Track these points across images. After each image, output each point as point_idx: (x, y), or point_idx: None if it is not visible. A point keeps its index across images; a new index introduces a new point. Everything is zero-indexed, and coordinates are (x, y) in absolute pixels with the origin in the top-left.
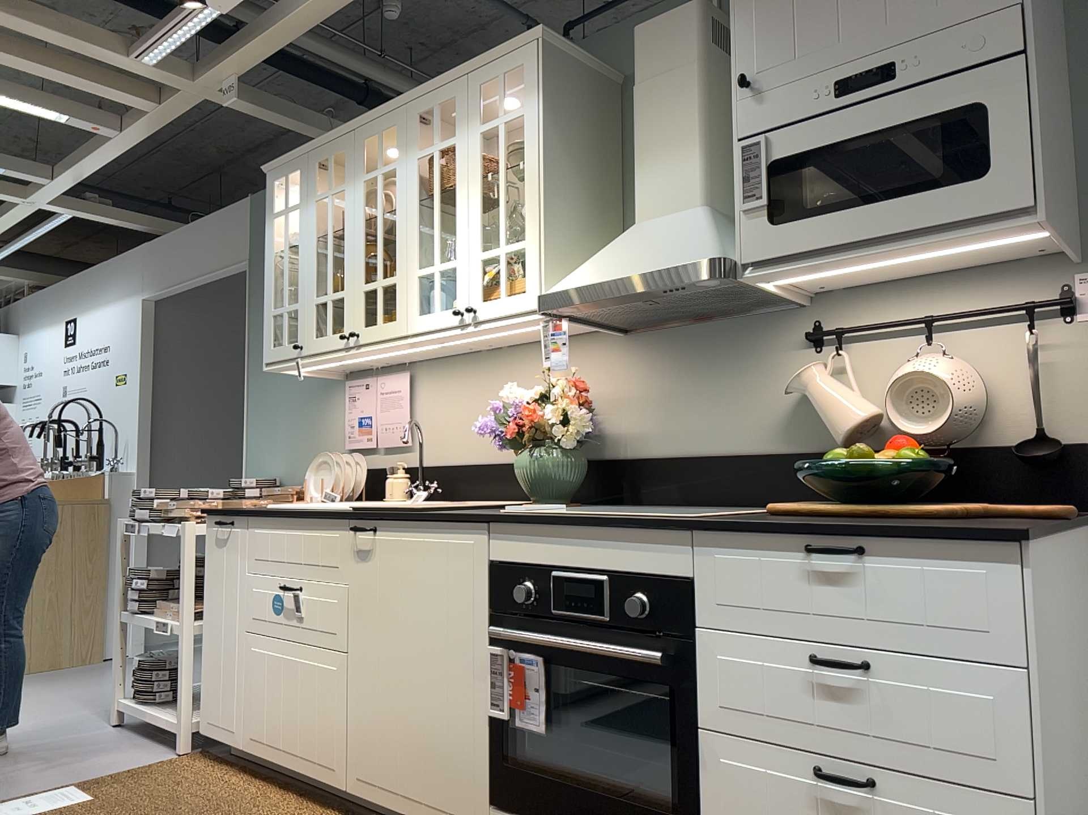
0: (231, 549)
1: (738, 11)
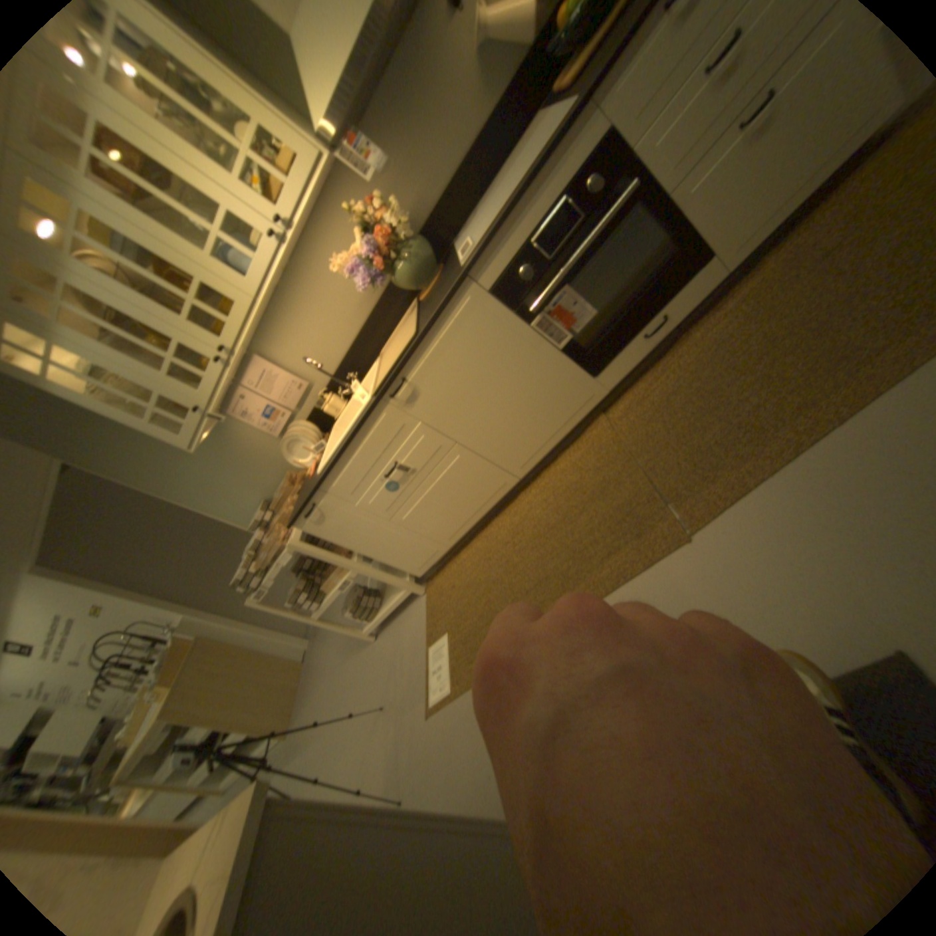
0: (333, 510)
1: None
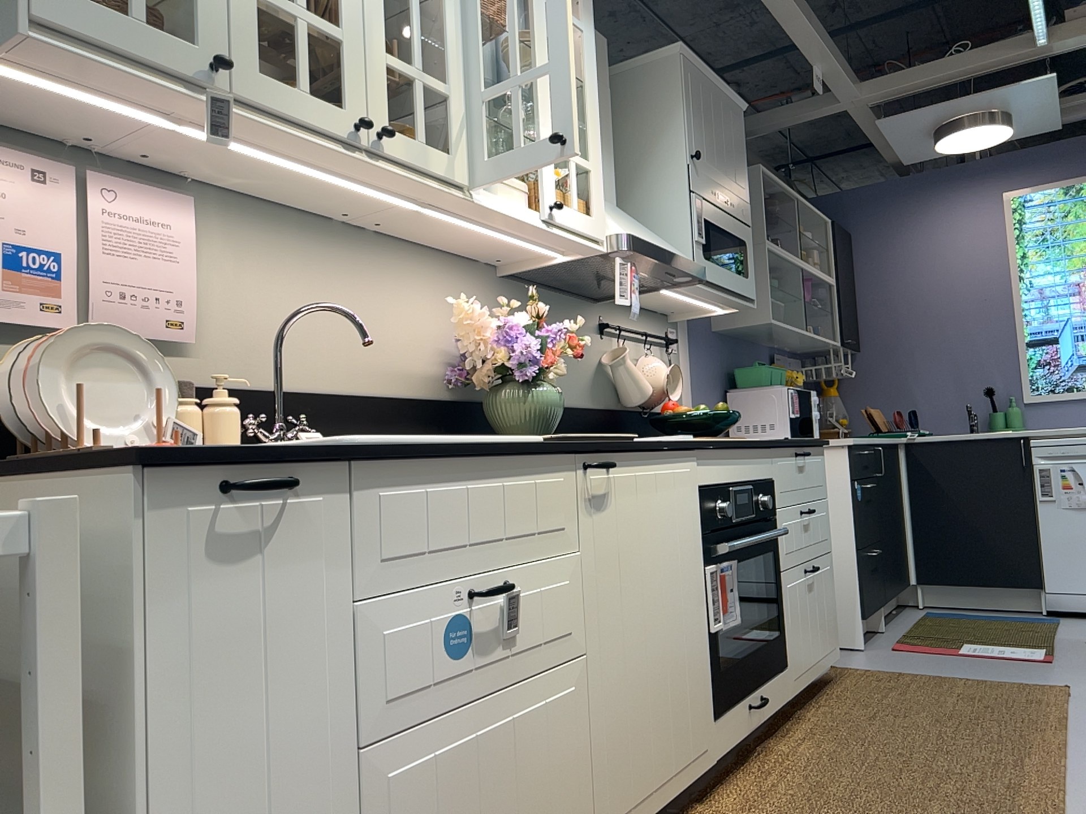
0: (285, 556)
1: (688, 104)
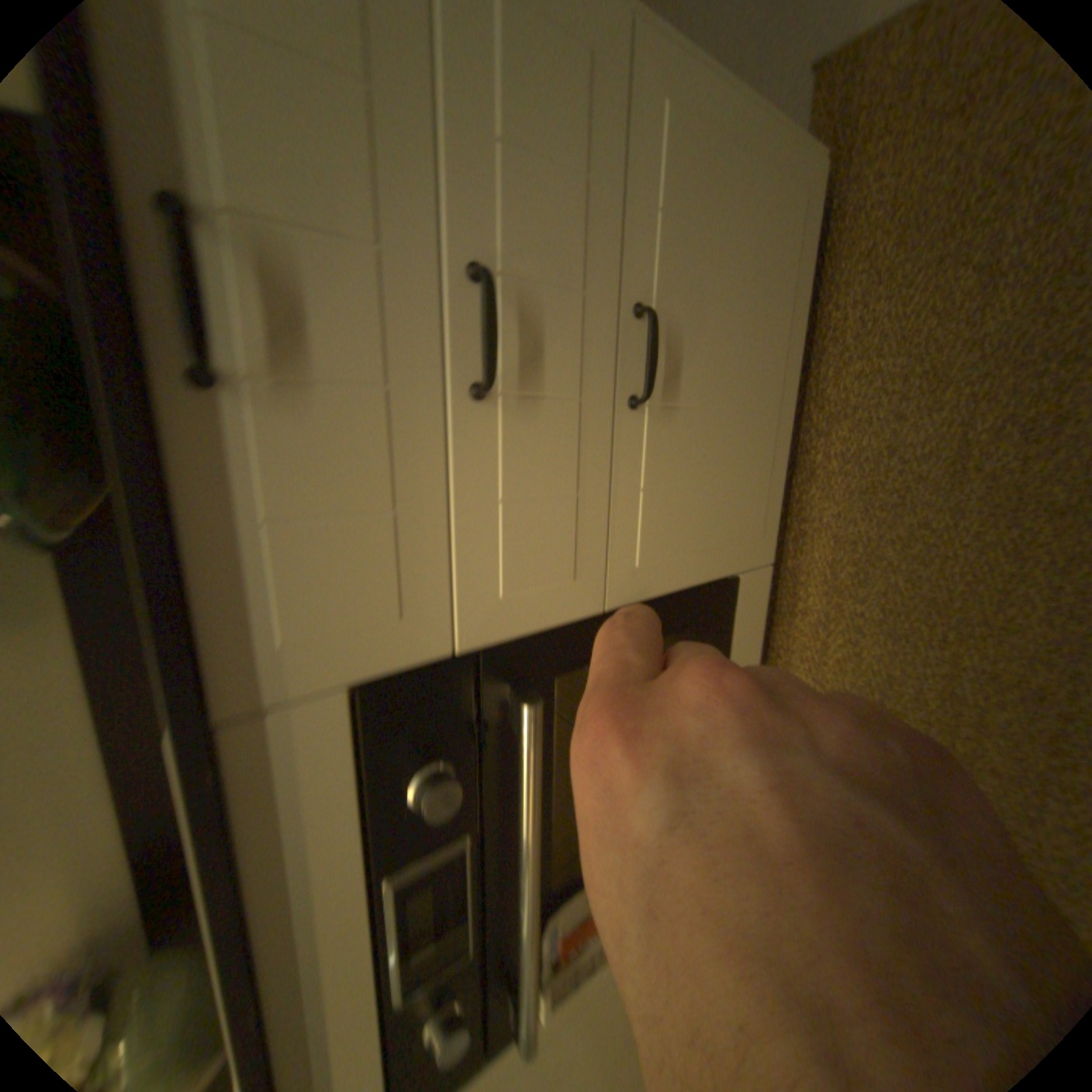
0: None
1: None
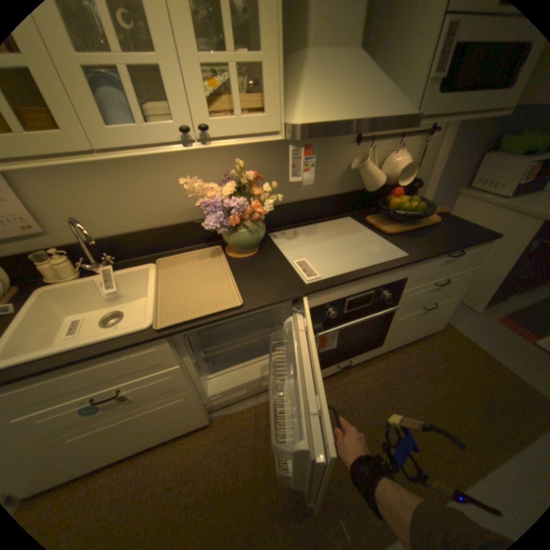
0: None
1: None
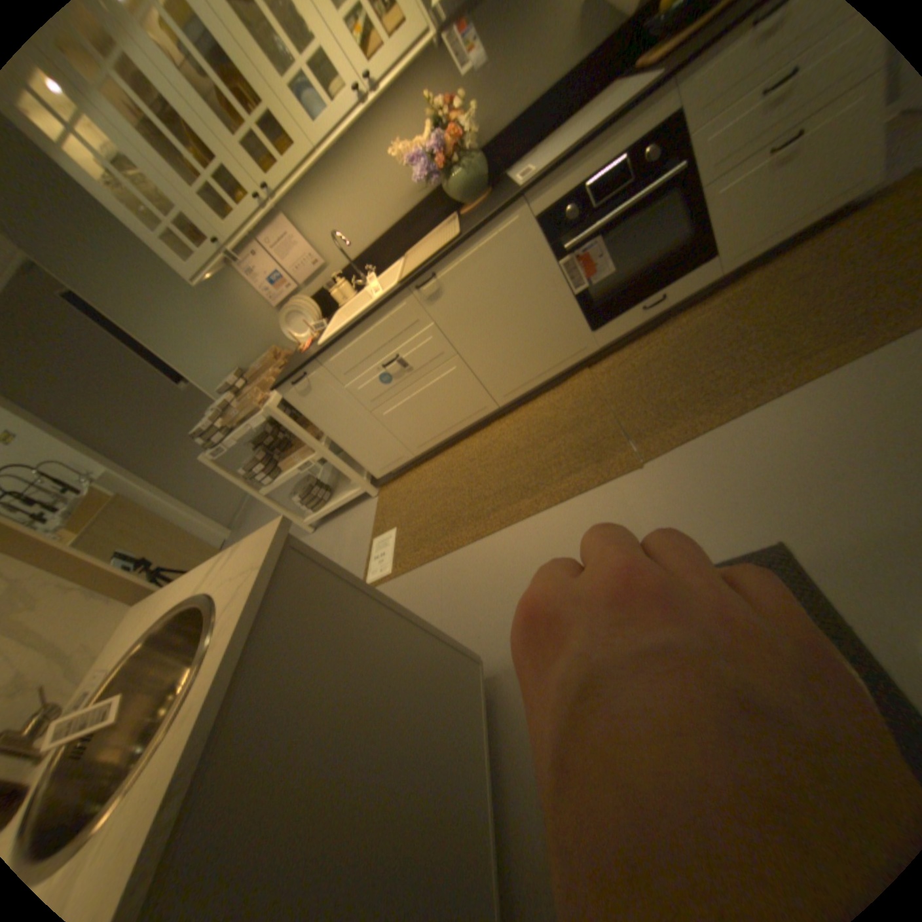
0: (319, 386)
1: None
